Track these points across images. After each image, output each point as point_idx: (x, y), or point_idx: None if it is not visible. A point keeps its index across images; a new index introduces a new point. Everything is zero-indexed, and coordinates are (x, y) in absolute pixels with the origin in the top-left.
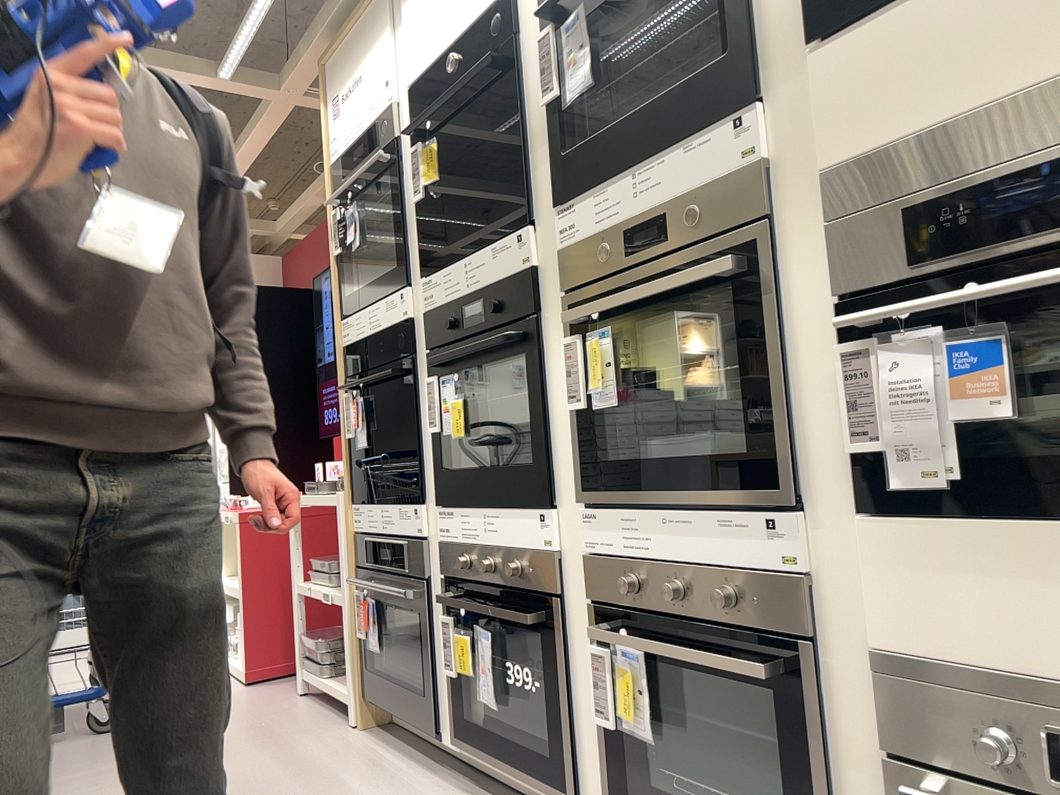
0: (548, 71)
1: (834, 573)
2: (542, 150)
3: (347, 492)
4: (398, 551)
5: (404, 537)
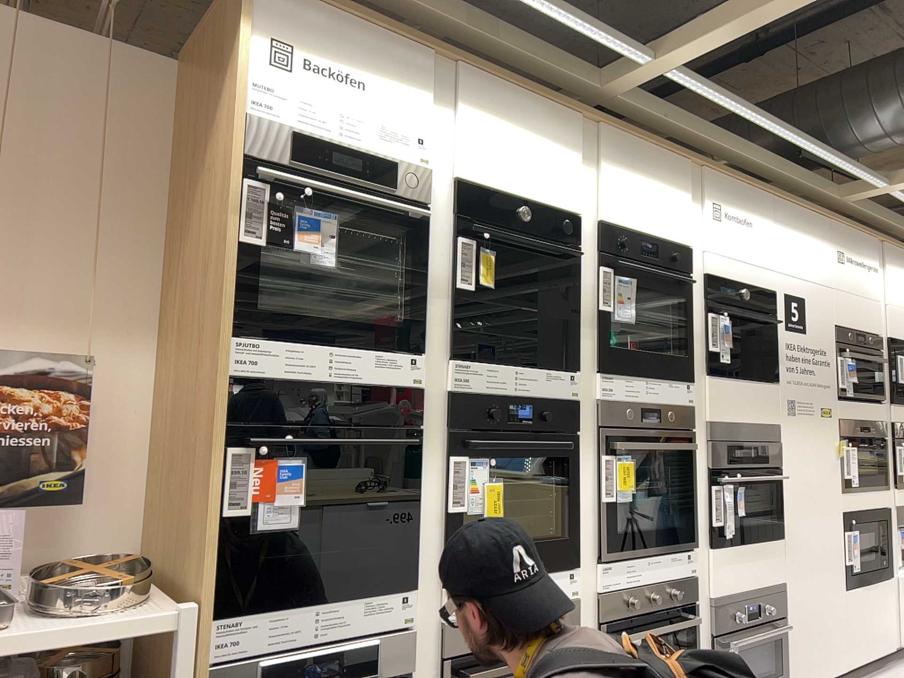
0: (610, 294)
1: (699, 572)
2: (588, 331)
3: (207, 600)
4: (358, 656)
5: (371, 634)
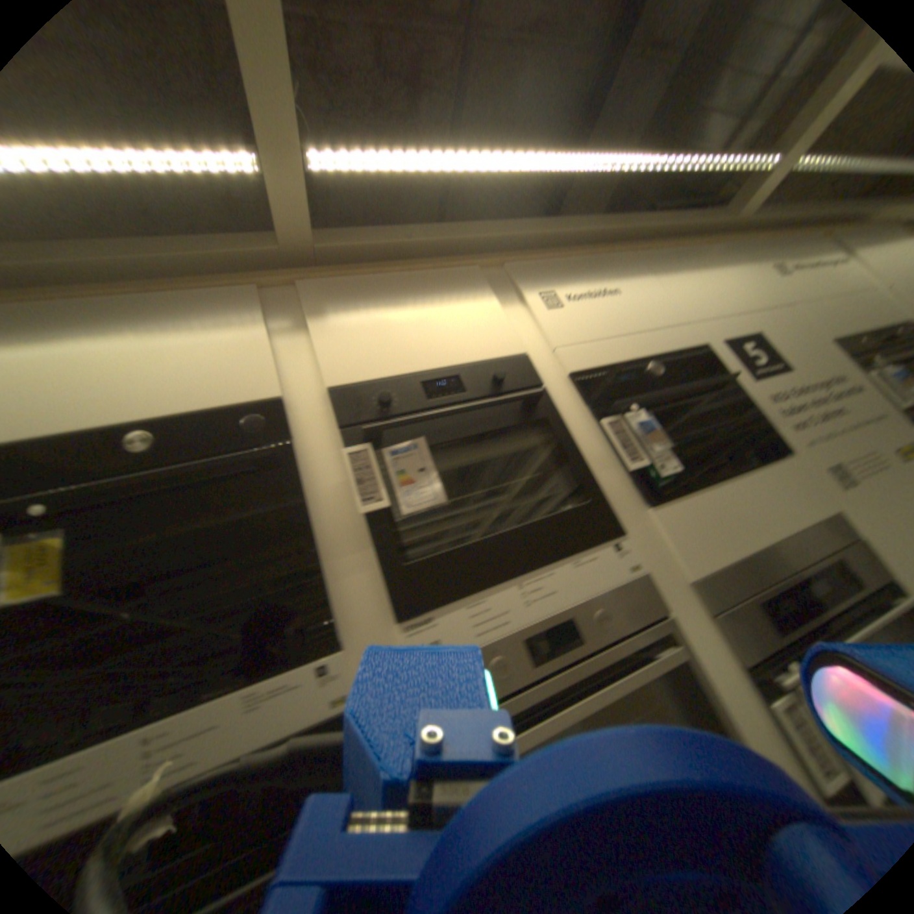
0: (376, 480)
1: None
2: (354, 557)
3: None
4: None
5: None
